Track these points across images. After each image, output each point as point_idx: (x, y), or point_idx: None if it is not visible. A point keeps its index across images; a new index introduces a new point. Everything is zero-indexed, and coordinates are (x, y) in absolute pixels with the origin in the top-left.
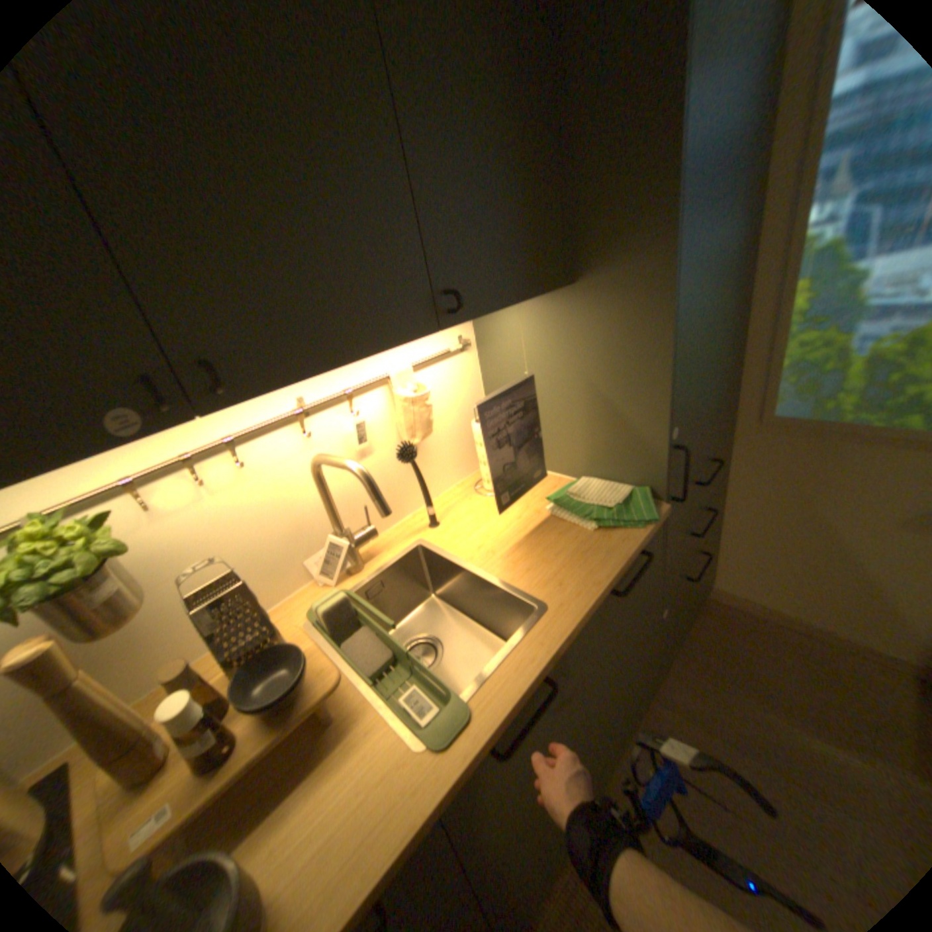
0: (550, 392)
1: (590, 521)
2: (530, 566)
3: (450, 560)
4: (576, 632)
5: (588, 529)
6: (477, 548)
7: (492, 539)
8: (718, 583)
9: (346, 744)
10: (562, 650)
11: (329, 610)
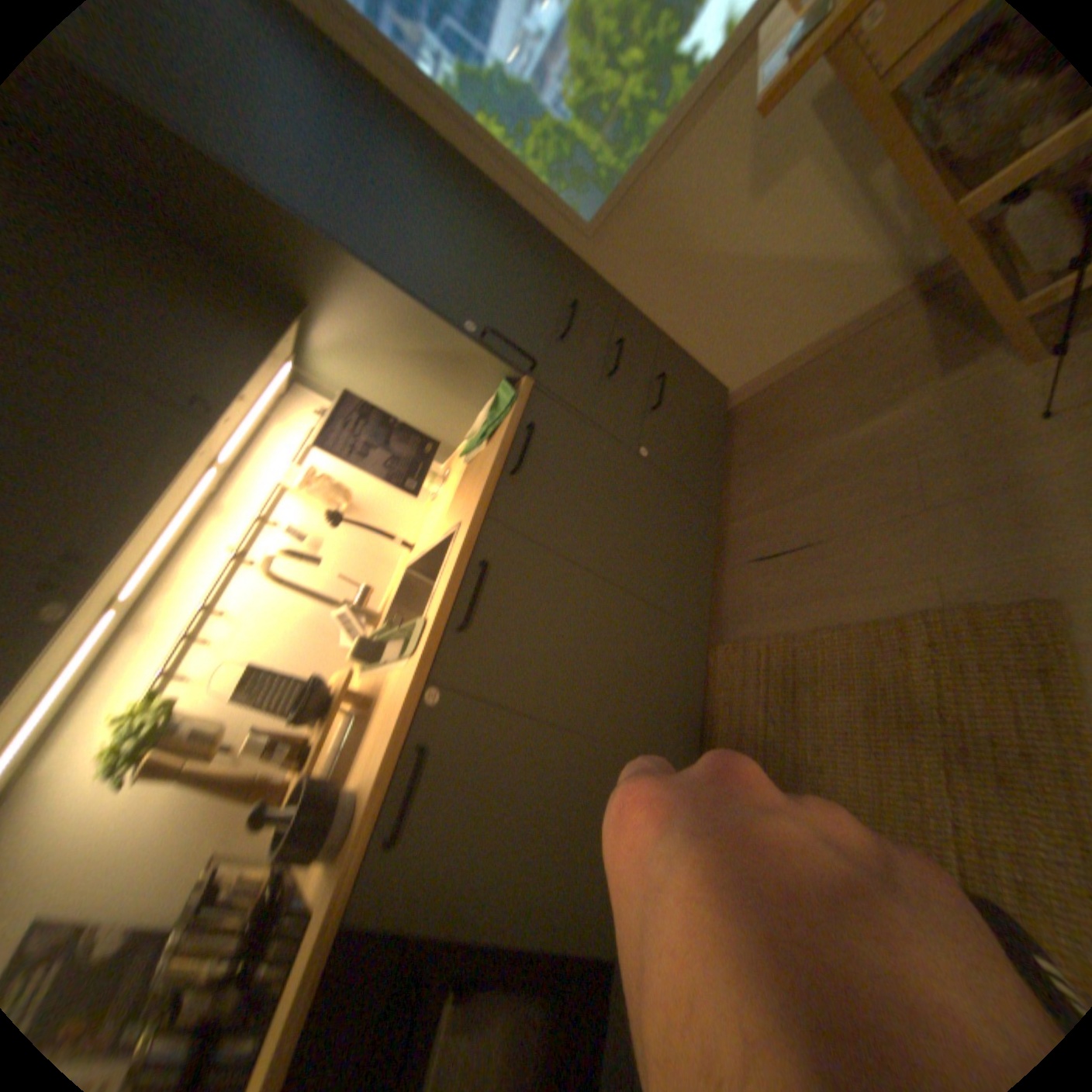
0: (394, 381)
1: (481, 439)
2: (455, 506)
3: (419, 553)
4: (479, 515)
5: (483, 445)
6: (432, 530)
7: (439, 514)
8: (728, 381)
9: (378, 695)
10: (472, 533)
11: (351, 646)
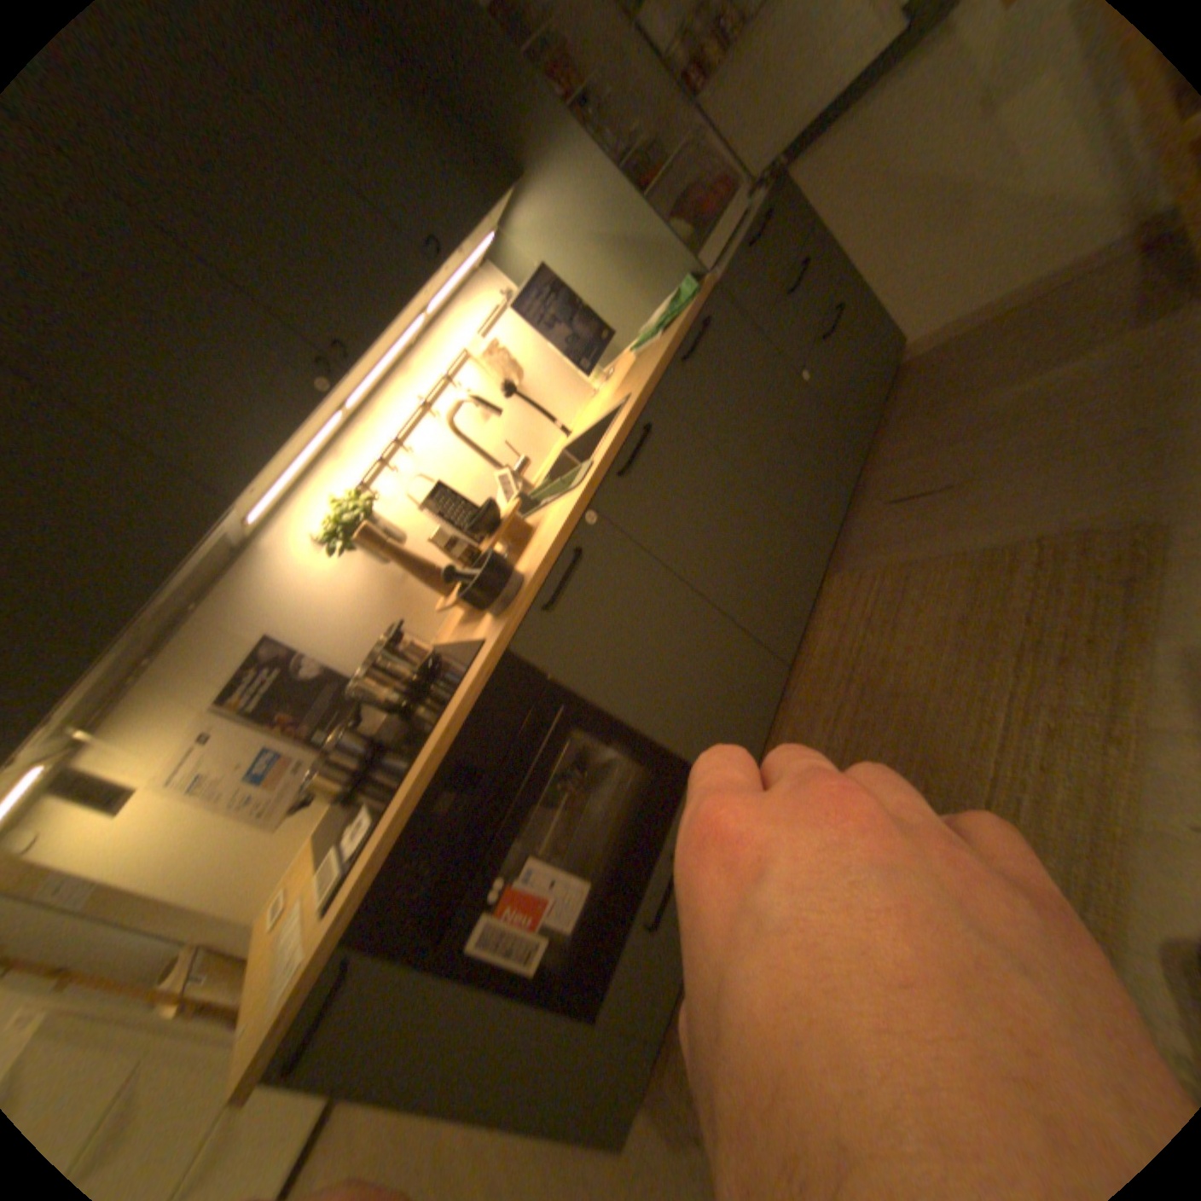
0: (581, 268)
1: (655, 330)
2: (622, 387)
3: (579, 432)
4: (649, 386)
5: (656, 336)
6: (593, 413)
7: (601, 400)
8: (907, 331)
9: (539, 522)
10: (640, 399)
11: (511, 497)
